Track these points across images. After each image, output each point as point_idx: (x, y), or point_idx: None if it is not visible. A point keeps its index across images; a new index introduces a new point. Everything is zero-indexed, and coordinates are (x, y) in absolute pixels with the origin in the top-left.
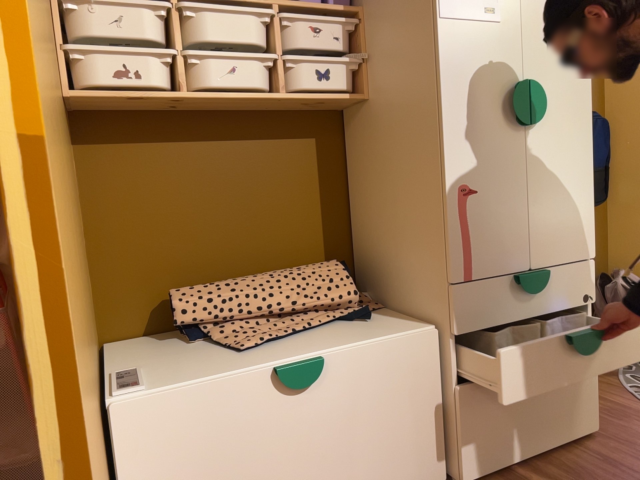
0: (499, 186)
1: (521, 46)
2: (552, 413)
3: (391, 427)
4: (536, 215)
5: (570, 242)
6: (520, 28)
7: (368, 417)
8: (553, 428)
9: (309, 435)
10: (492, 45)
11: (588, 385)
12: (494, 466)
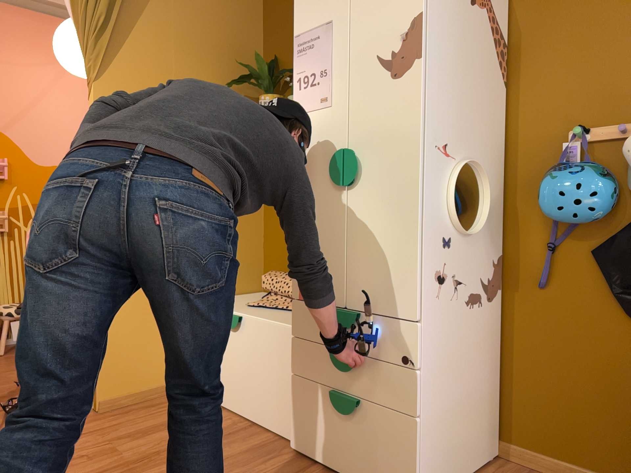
0: (324, 233)
1: (347, 119)
2: (360, 451)
3: (267, 379)
4: (353, 262)
5: (386, 296)
6: (347, 105)
7: (257, 364)
8: (360, 465)
9: (235, 356)
10: (325, 124)
11: (403, 455)
12: (309, 453)
